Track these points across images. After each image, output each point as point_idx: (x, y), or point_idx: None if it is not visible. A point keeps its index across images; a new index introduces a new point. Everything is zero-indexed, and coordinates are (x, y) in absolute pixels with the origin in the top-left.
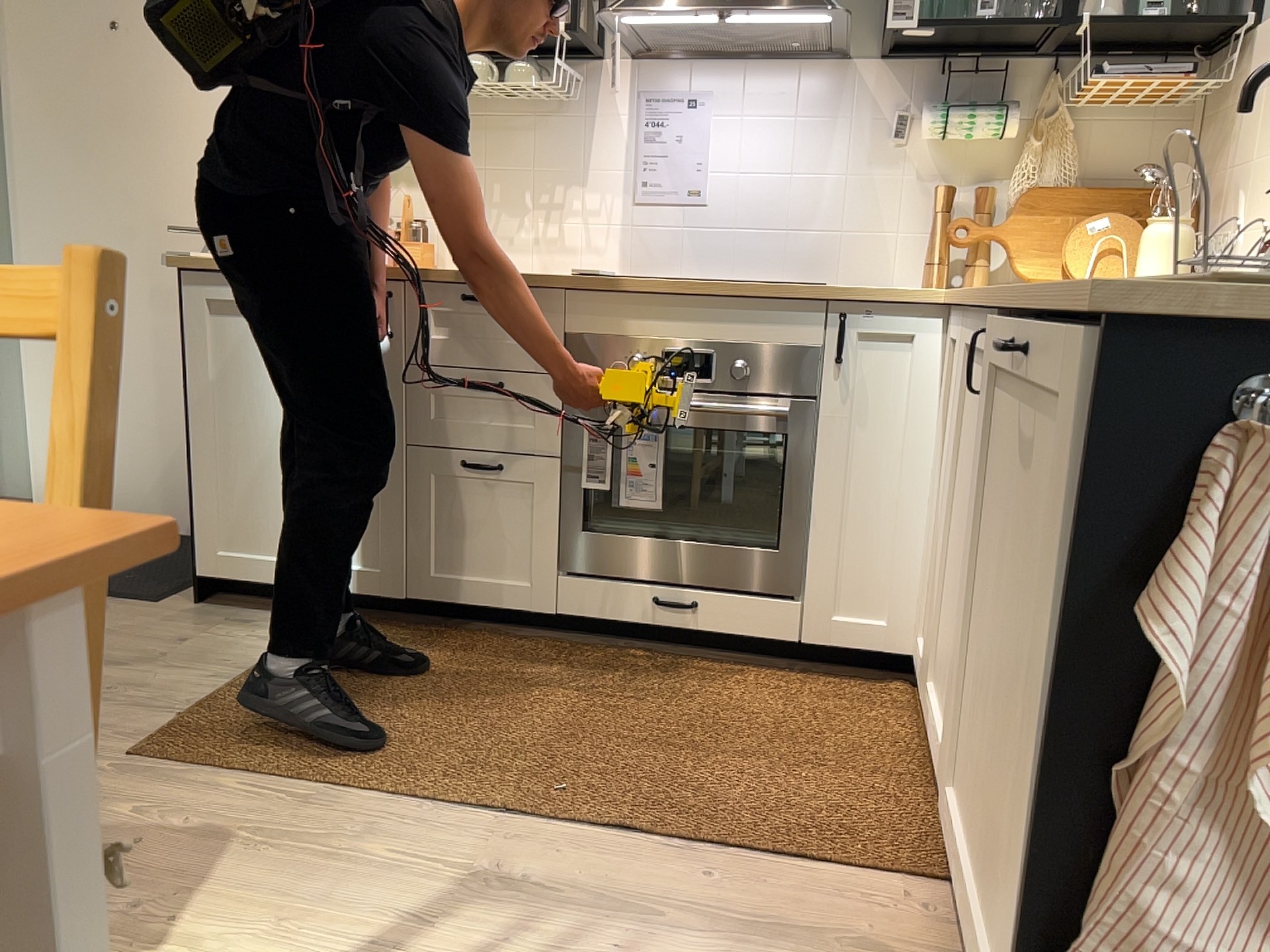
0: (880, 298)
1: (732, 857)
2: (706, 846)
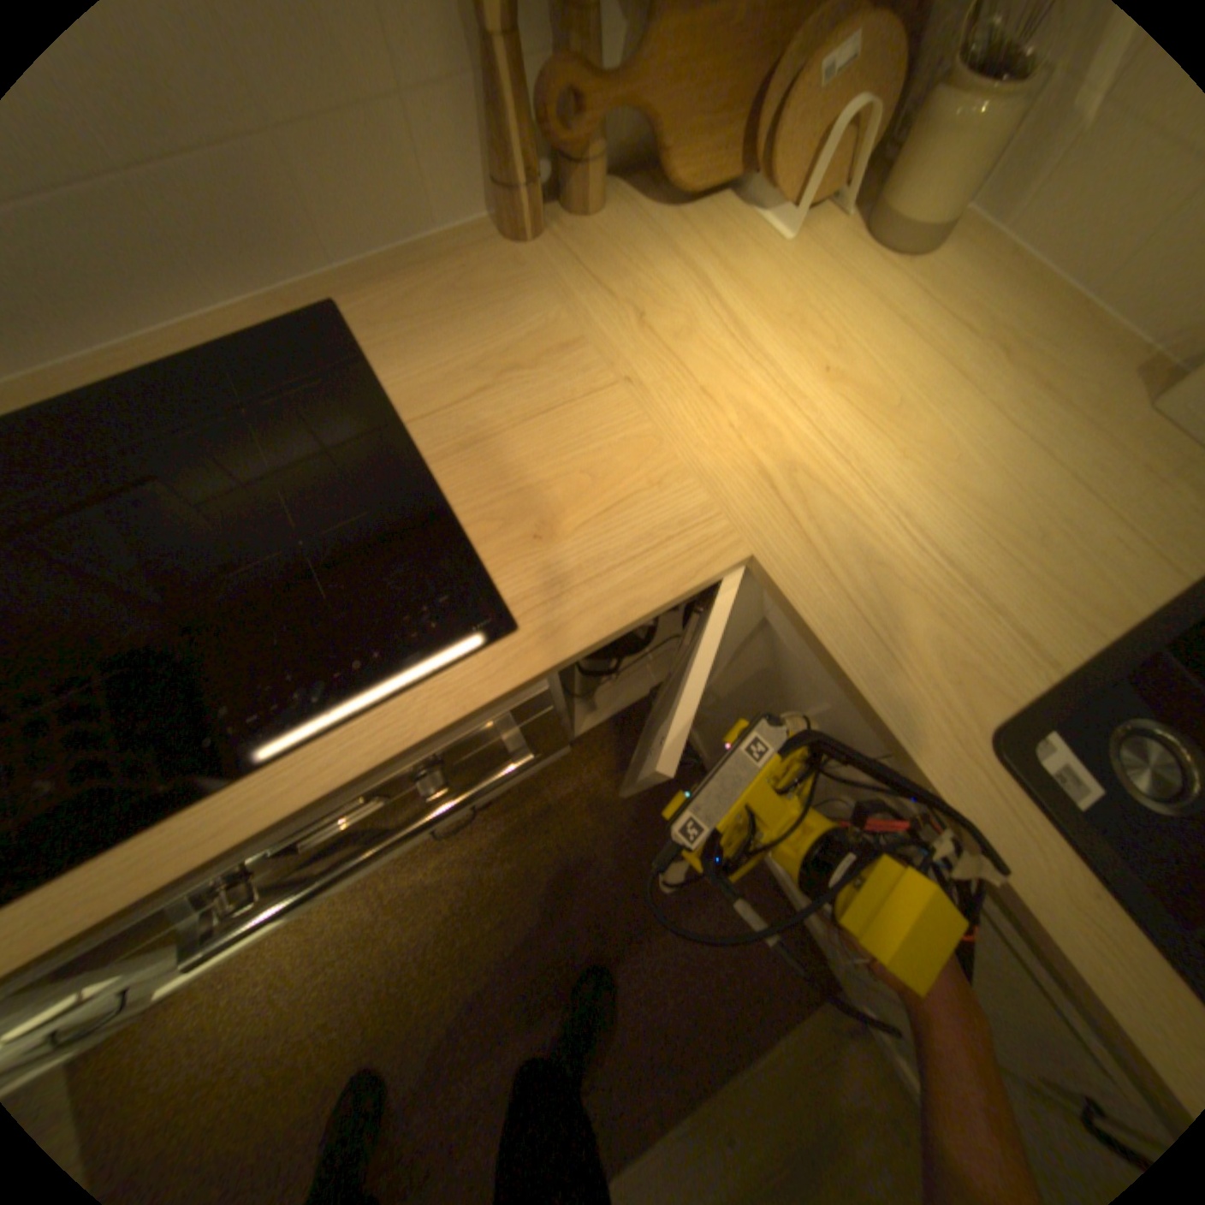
0: (640, 612)
1: (721, 1103)
2: (699, 1109)
